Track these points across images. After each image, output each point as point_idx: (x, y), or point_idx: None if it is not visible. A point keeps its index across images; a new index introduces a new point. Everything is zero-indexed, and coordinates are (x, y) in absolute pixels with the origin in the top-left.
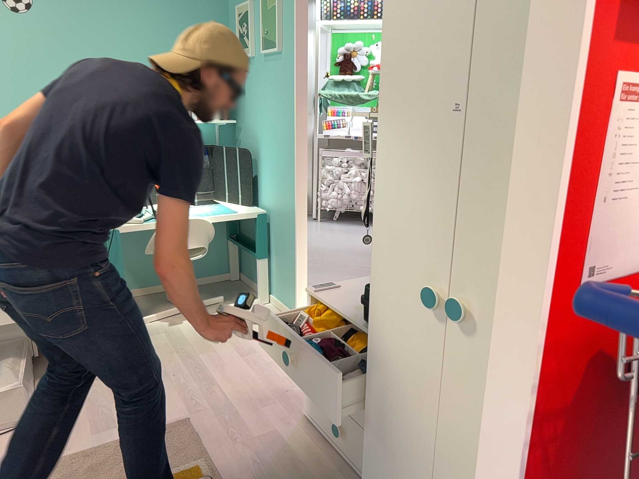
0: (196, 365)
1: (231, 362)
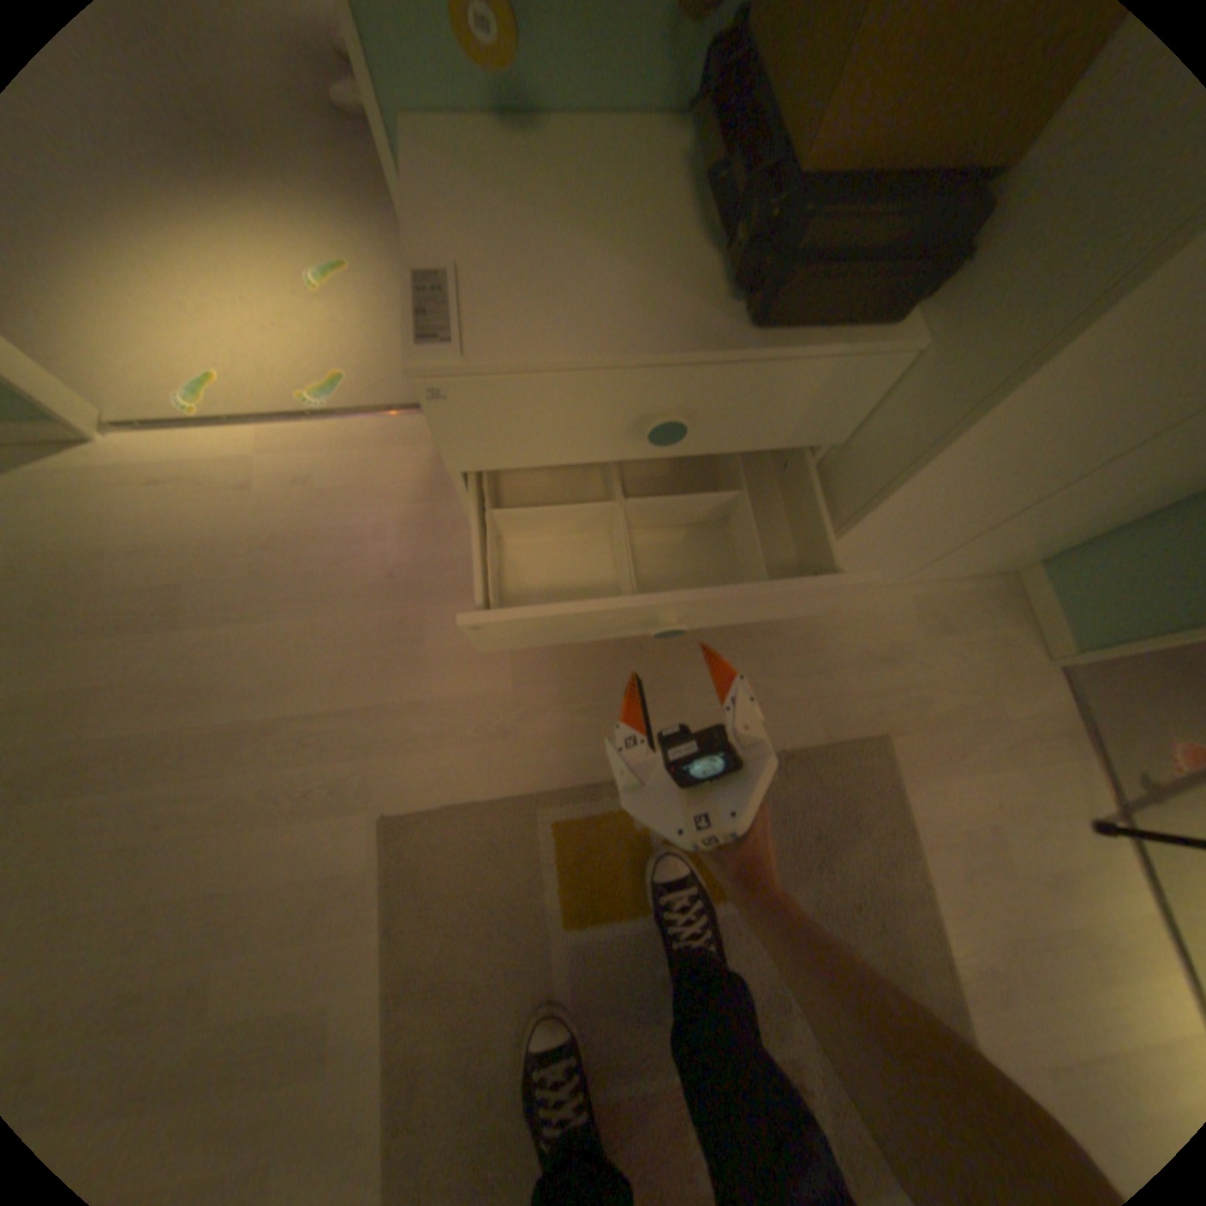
0: (134, 757)
1: (183, 662)
